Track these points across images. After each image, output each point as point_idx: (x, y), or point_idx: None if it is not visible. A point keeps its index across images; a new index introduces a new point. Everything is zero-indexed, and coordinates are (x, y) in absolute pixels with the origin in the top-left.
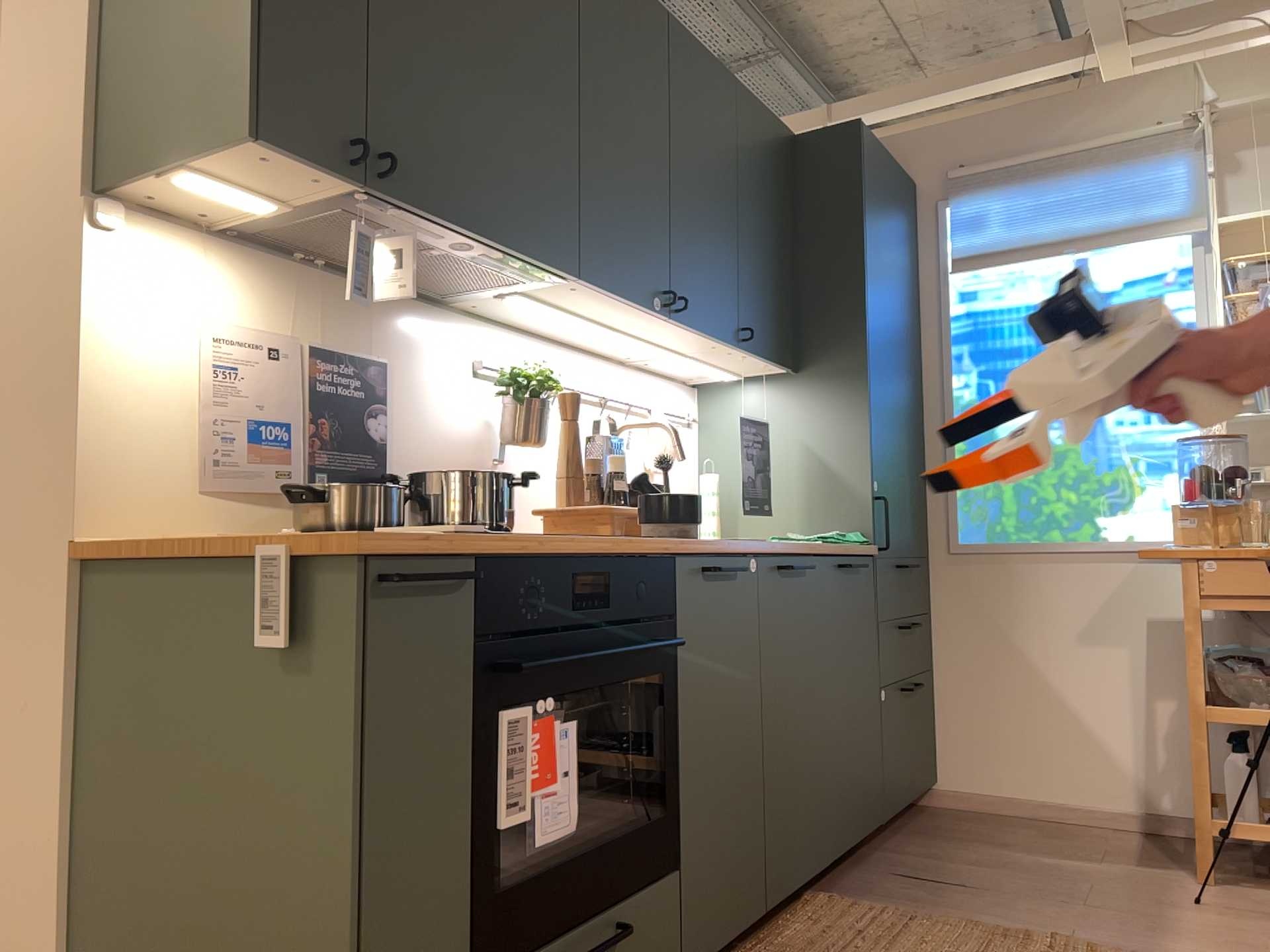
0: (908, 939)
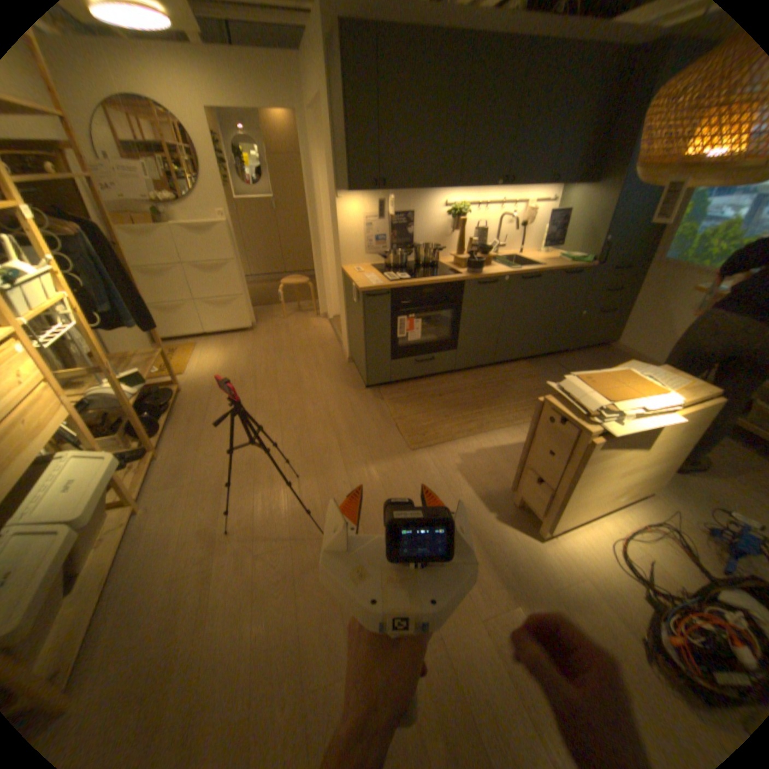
0: (528, 380)
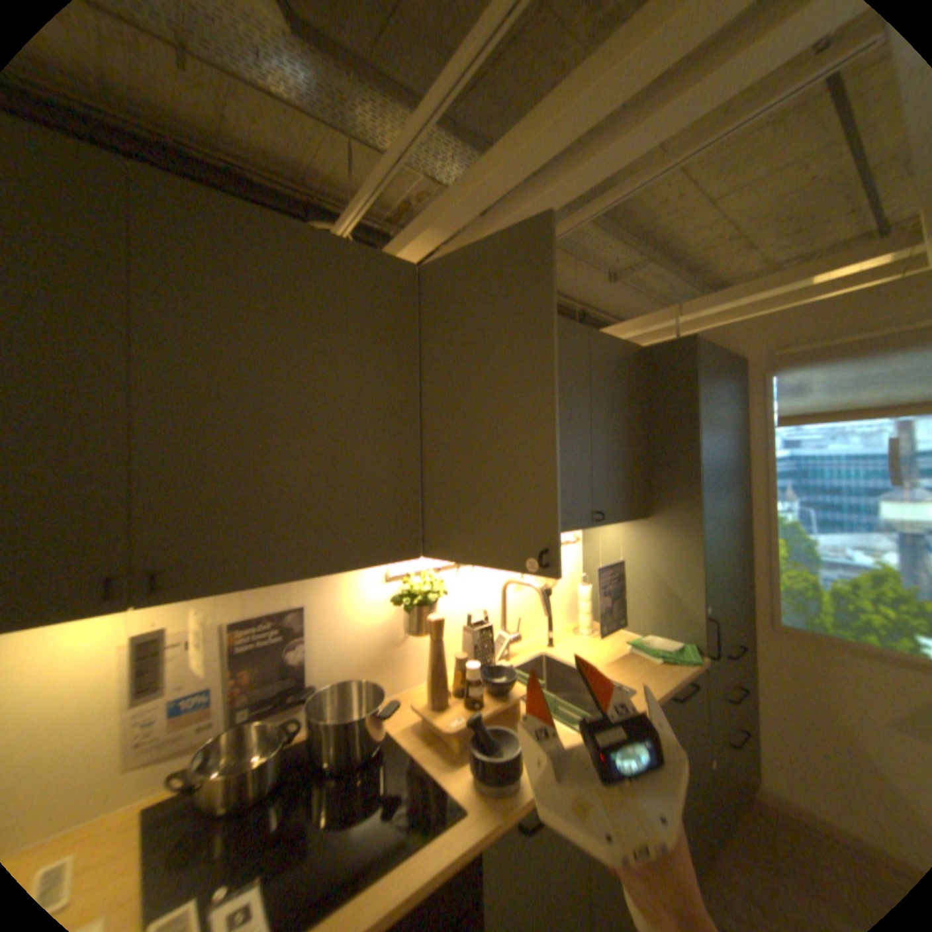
0: None
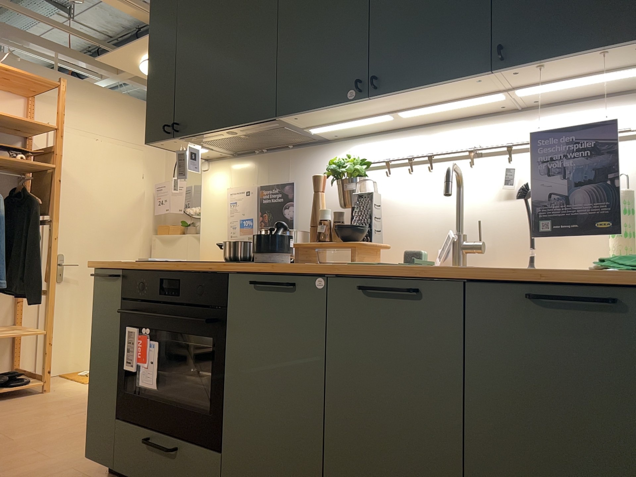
0: None
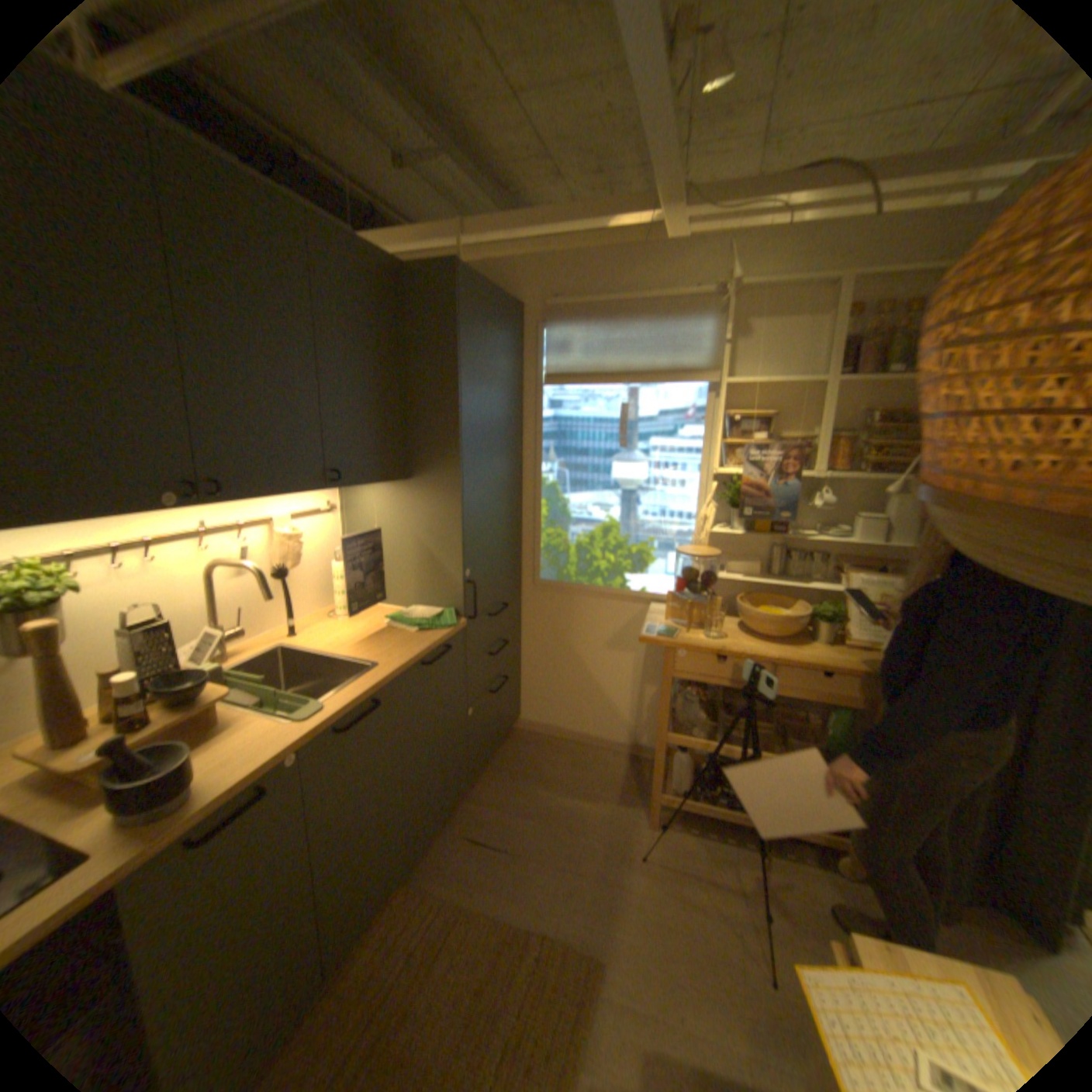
0: (441, 964)
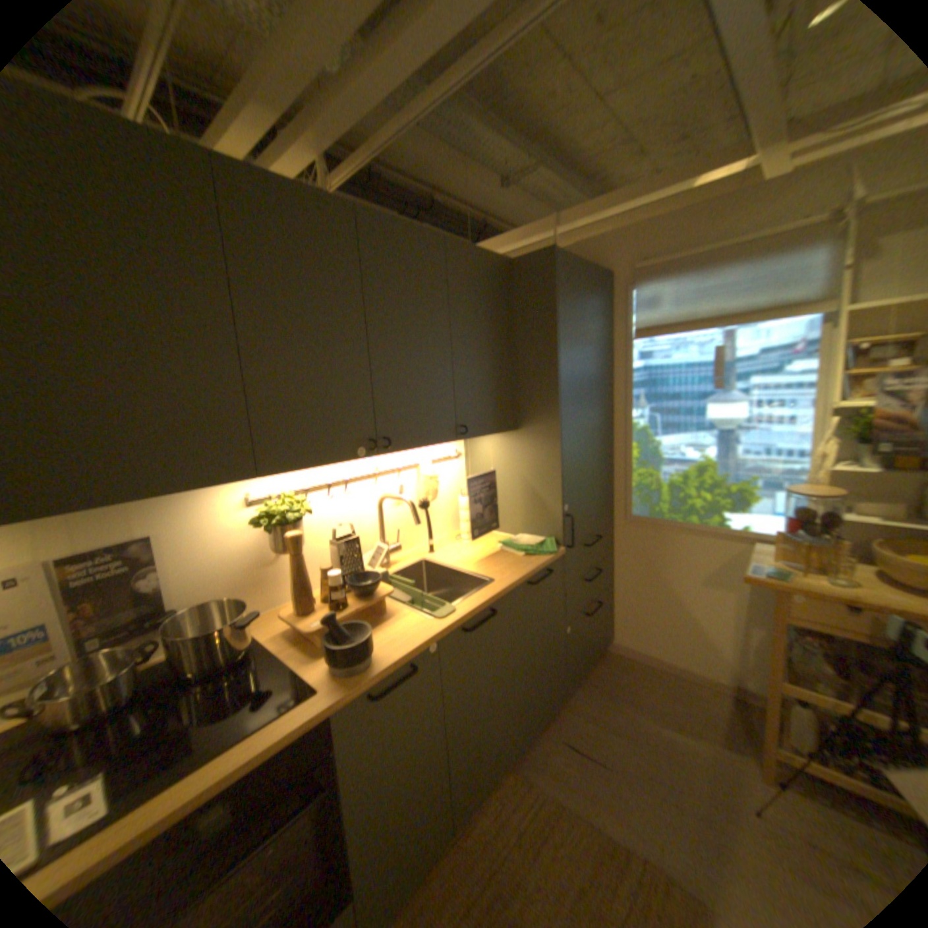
0: (548, 853)
